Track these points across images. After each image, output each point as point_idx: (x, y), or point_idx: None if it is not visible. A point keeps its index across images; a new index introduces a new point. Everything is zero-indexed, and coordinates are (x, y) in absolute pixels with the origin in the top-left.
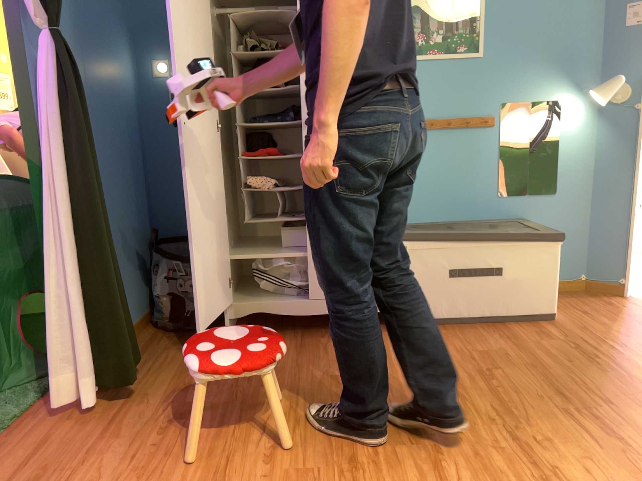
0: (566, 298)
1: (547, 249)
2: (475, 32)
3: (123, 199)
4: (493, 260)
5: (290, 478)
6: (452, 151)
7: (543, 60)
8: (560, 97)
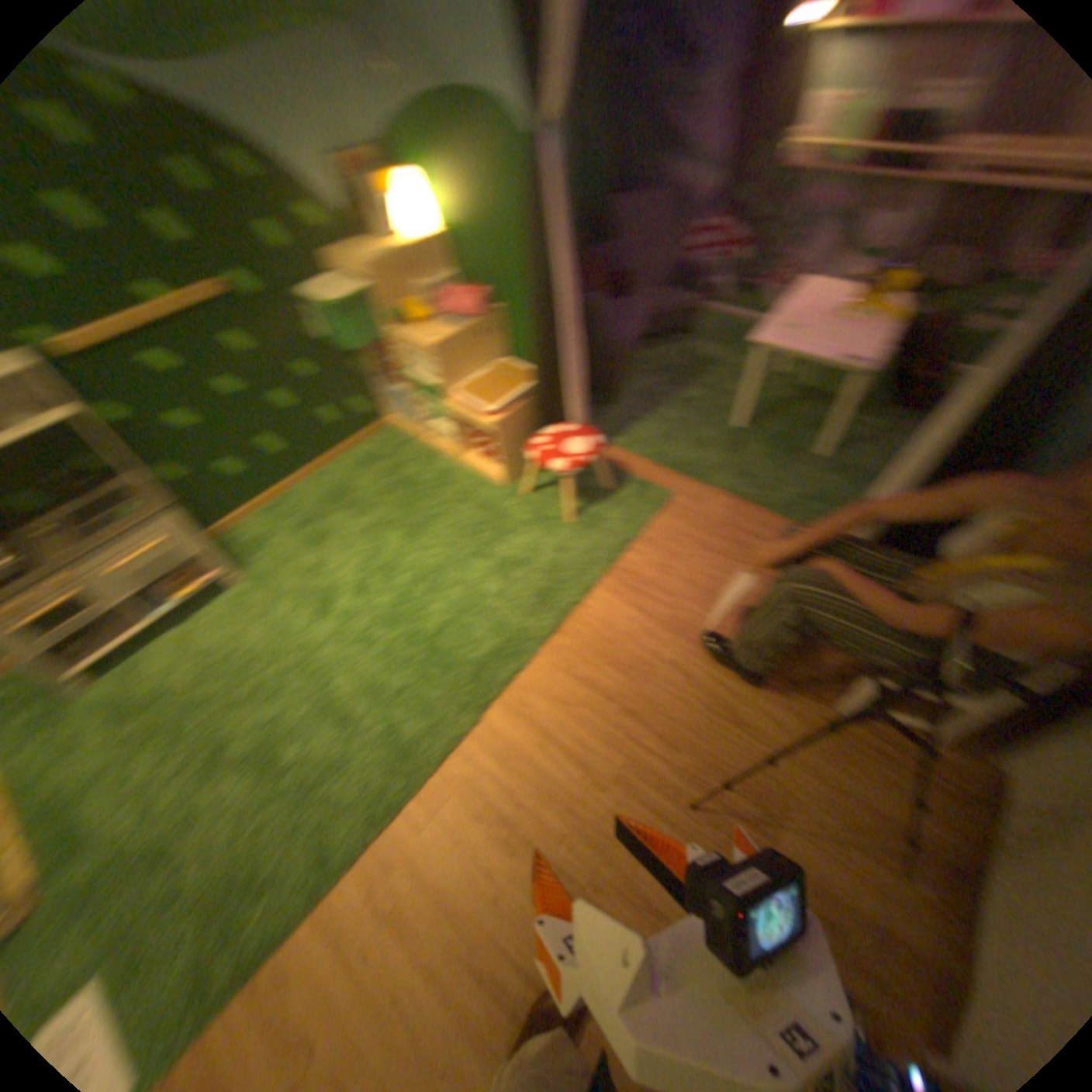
0: None
1: None
2: None
3: None
4: None
5: (636, 677)
6: None
7: None
8: None
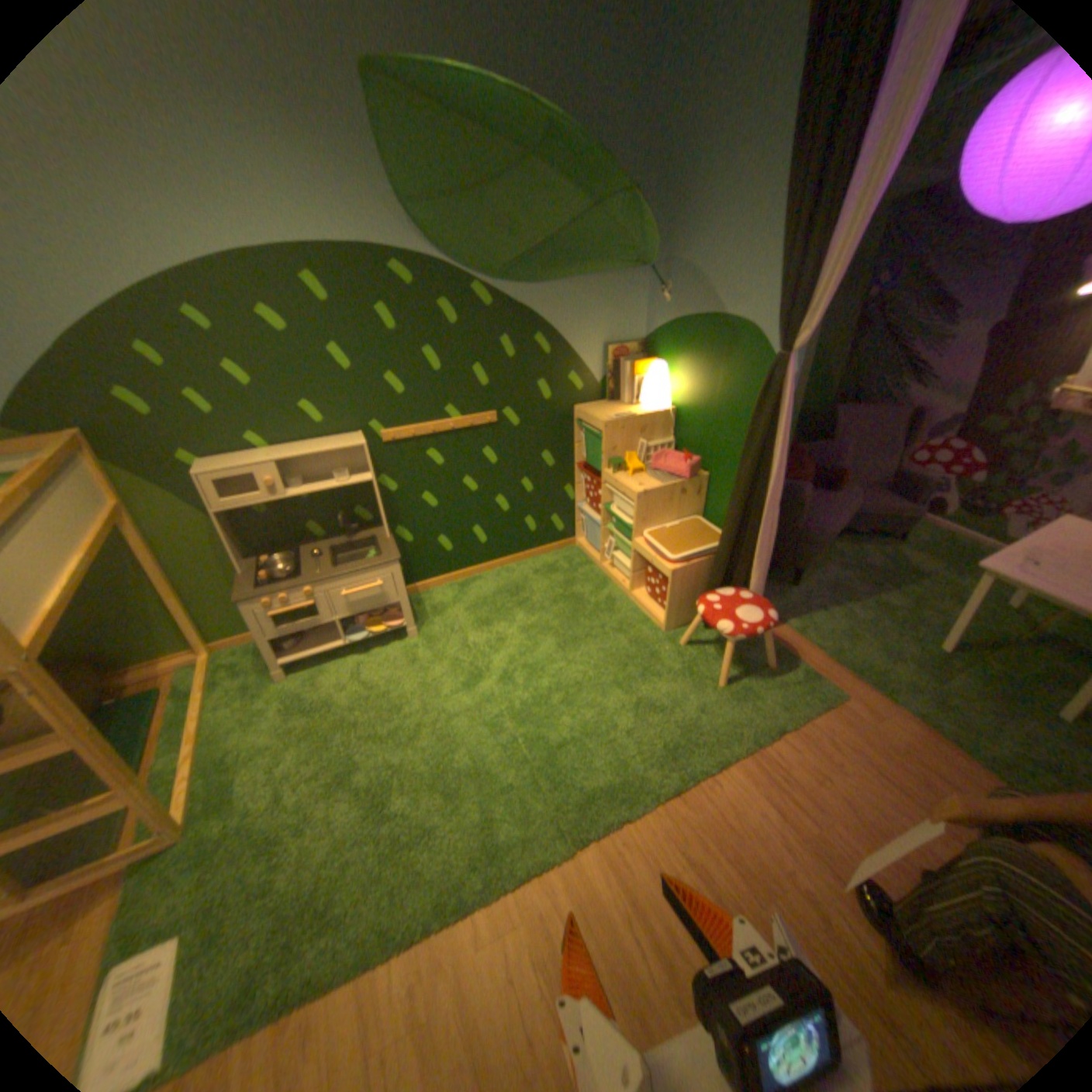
0: None
1: None
2: None
3: None
4: None
5: (762, 893)
6: None
7: None
8: None
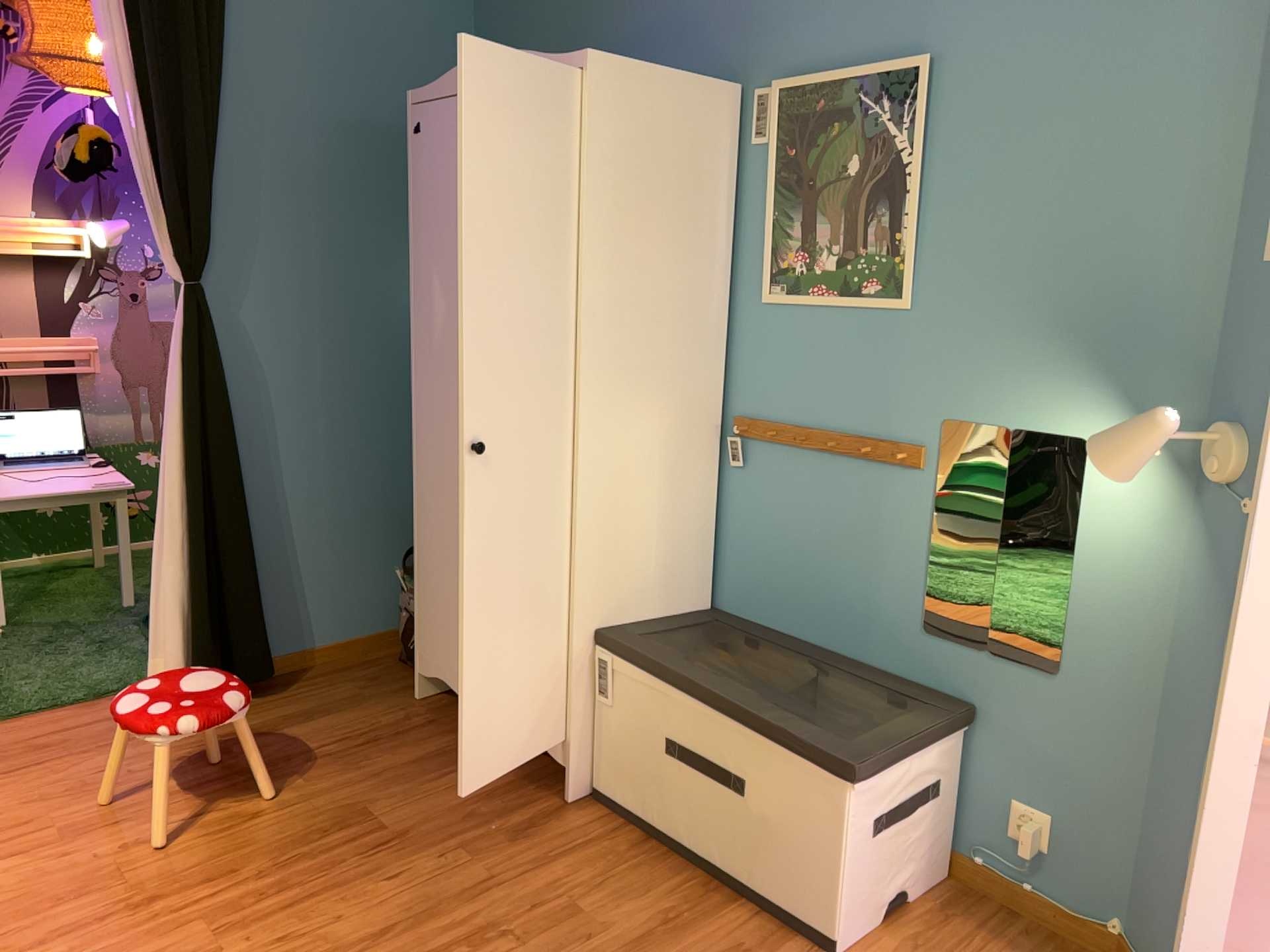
0: (1006, 945)
1: (825, 786)
2: (898, 253)
3: (372, 467)
4: (731, 759)
5: (101, 882)
6: (840, 501)
7: (1046, 329)
8: (1086, 430)
